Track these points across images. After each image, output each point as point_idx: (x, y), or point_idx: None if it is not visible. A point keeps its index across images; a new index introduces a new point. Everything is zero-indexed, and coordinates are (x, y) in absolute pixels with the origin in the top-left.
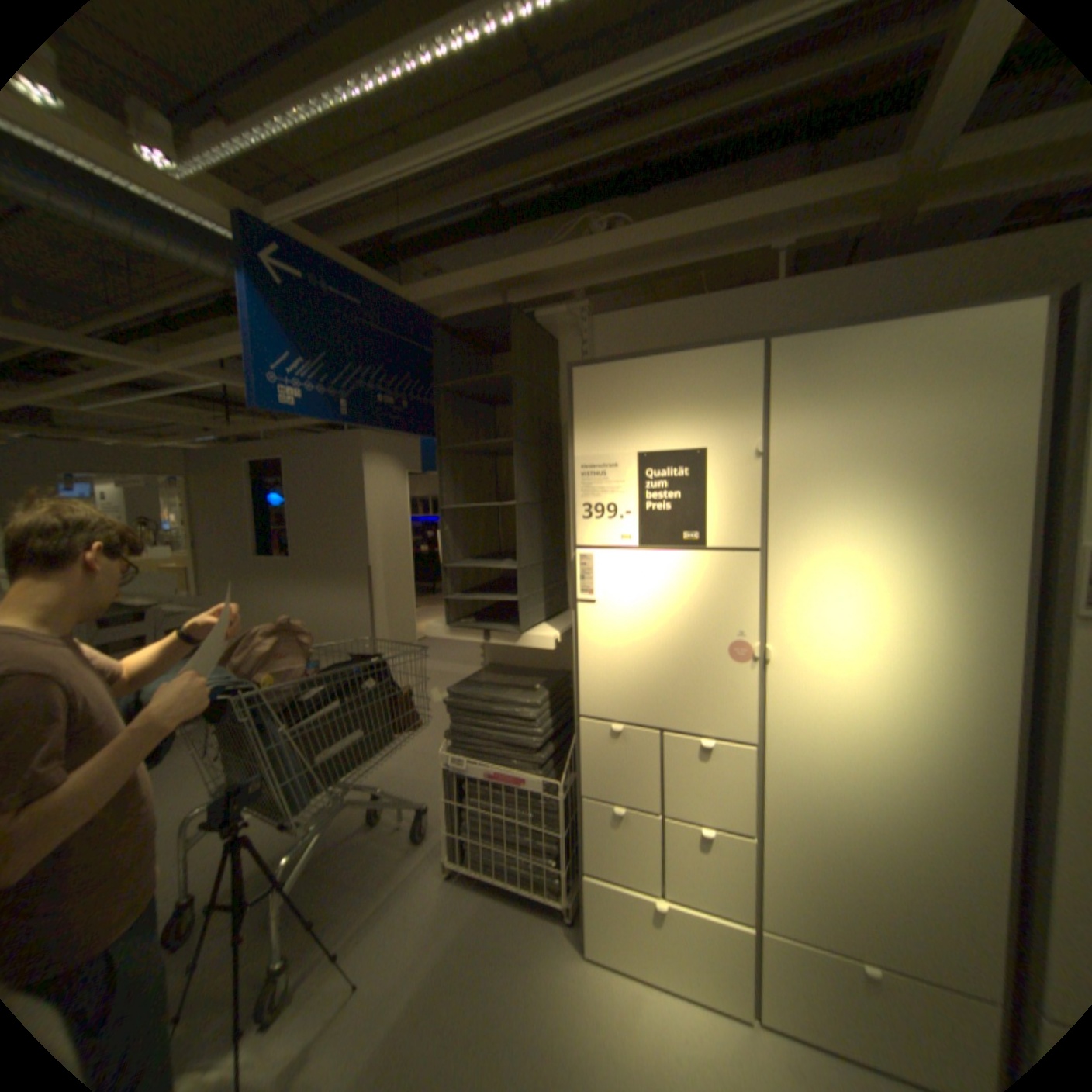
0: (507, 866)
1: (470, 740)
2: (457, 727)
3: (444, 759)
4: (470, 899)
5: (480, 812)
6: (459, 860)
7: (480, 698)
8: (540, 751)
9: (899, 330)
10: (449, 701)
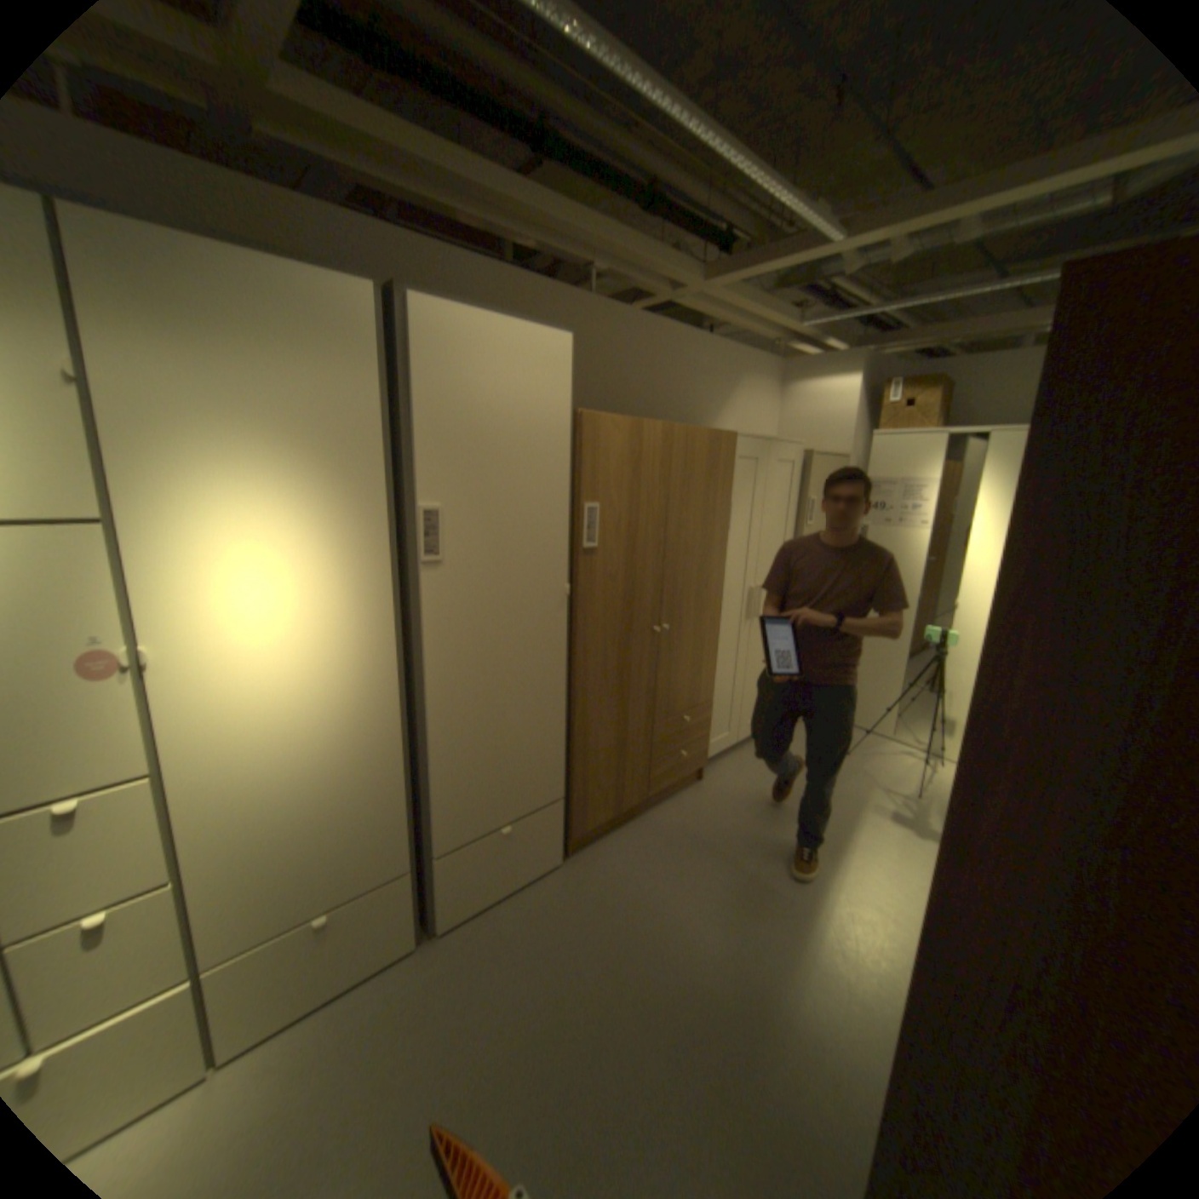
0: None
1: None
2: None
3: None
4: None
5: None
6: None
7: None
8: None
9: (248, 263)
10: None
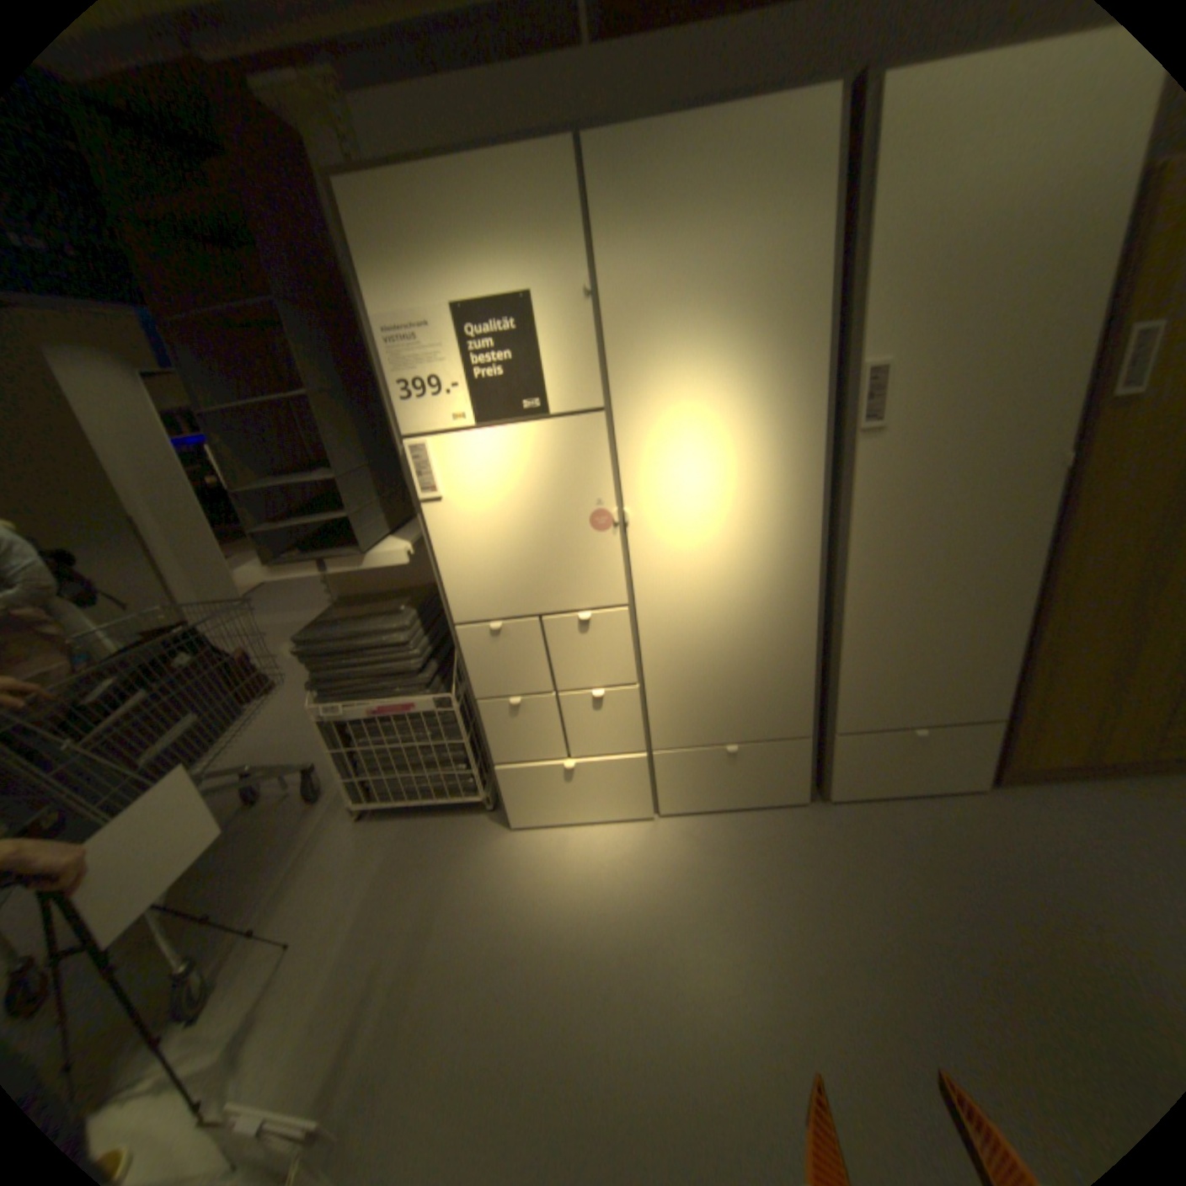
0: (418, 785)
1: (340, 684)
2: (319, 674)
3: (314, 711)
4: (388, 826)
5: (375, 748)
6: (365, 798)
7: (336, 637)
8: (422, 671)
9: (712, 123)
10: (299, 650)
